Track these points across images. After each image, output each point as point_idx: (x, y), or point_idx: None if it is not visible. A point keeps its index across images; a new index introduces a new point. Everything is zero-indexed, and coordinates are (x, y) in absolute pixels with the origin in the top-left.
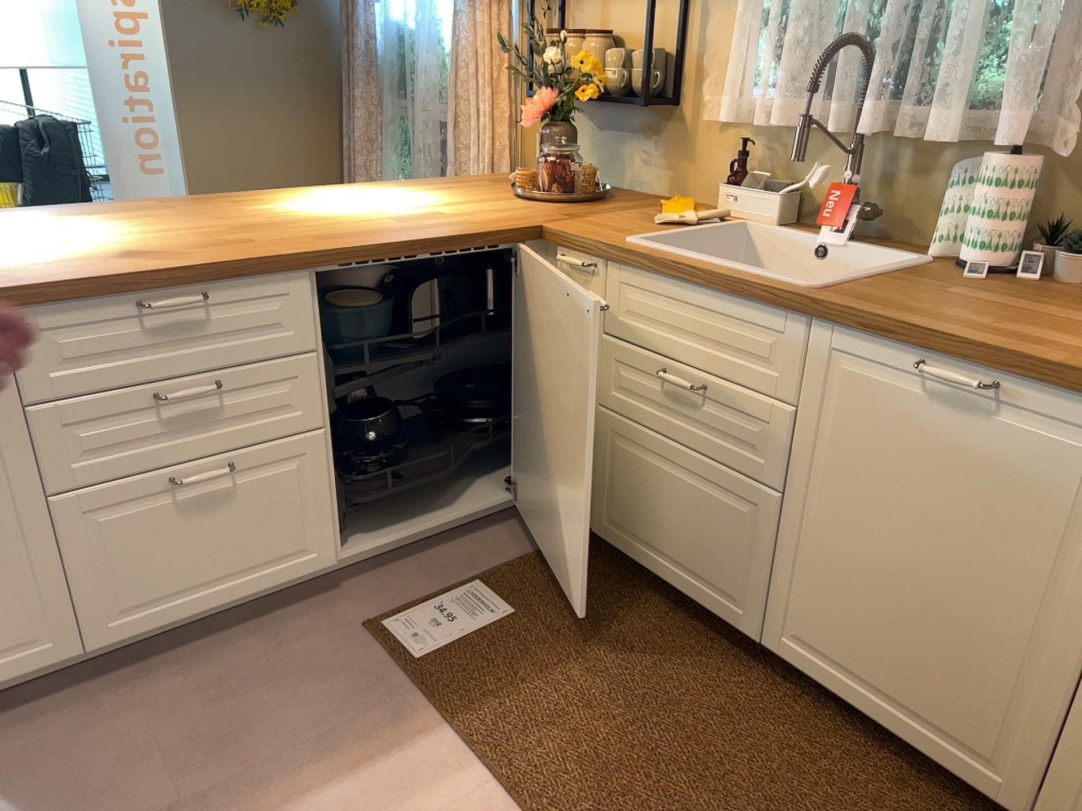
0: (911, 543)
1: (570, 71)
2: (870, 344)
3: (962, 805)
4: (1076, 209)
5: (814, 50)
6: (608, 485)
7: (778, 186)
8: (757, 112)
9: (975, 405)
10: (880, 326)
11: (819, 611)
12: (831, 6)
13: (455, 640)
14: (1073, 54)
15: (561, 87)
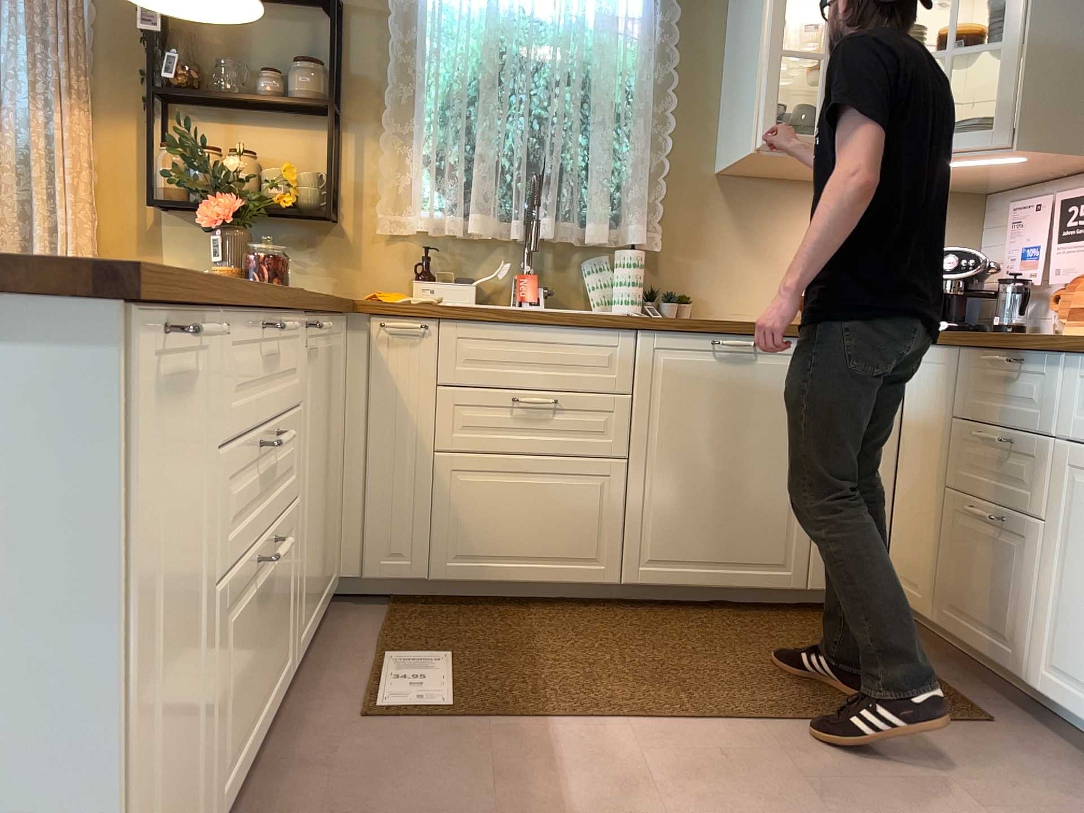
0: (722, 453)
1: (247, 180)
2: (681, 338)
3: (765, 611)
4: (657, 279)
5: (492, 182)
6: (450, 524)
7: (467, 279)
8: (450, 223)
9: (746, 357)
10: (690, 324)
11: (667, 531)
12: (501, 154)
13: (448, 686)
14: (644, 196)
15: (247, 193)
